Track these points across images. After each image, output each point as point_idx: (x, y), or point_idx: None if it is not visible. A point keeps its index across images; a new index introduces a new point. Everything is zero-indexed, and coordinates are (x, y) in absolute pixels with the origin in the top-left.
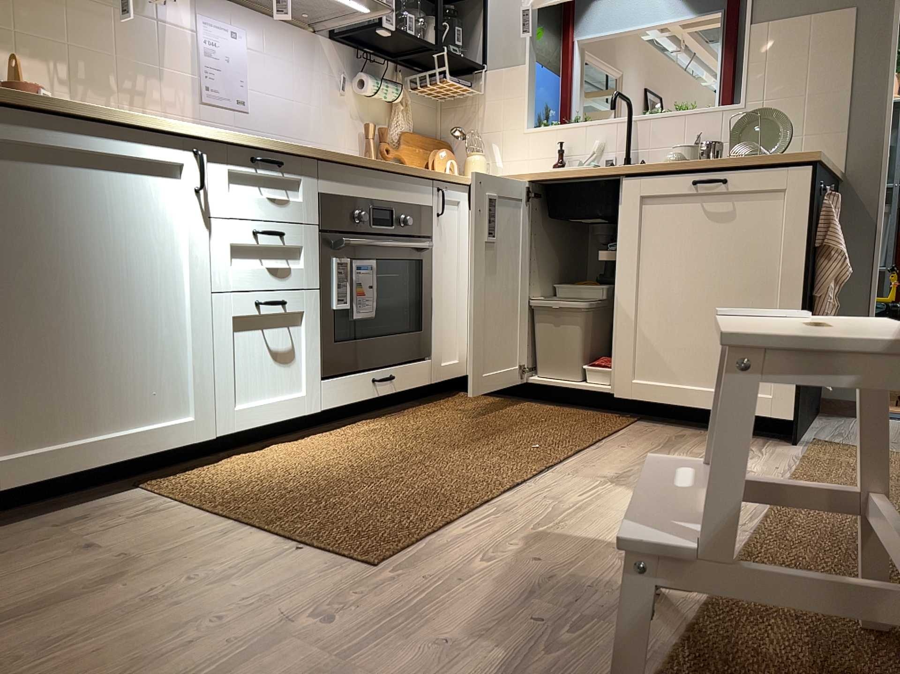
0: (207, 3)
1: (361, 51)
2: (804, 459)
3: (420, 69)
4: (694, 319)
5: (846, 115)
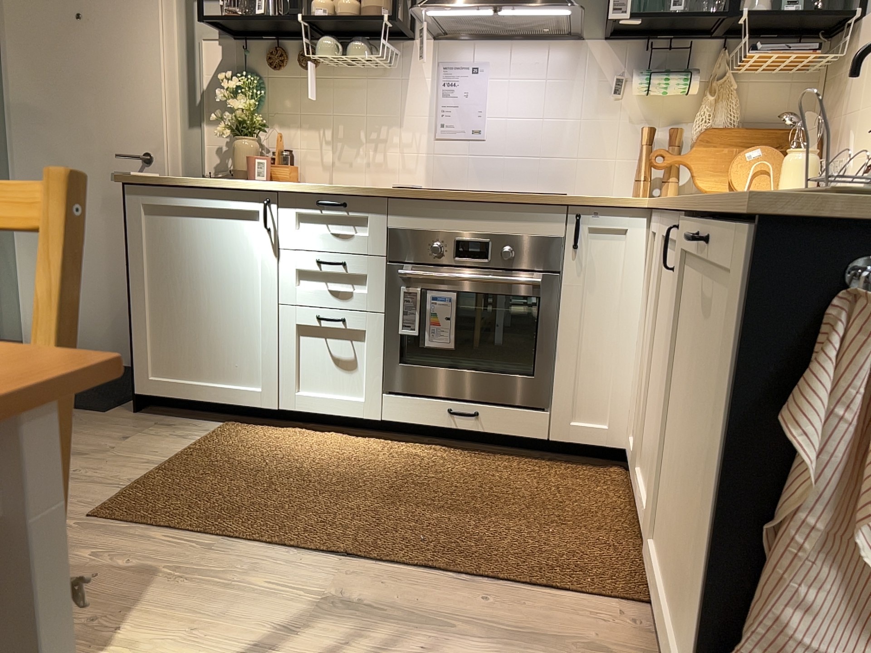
0: (446, 47)
1: (653, 39)
2: None
3: (767, 35)
4: (685, 489)
5: None
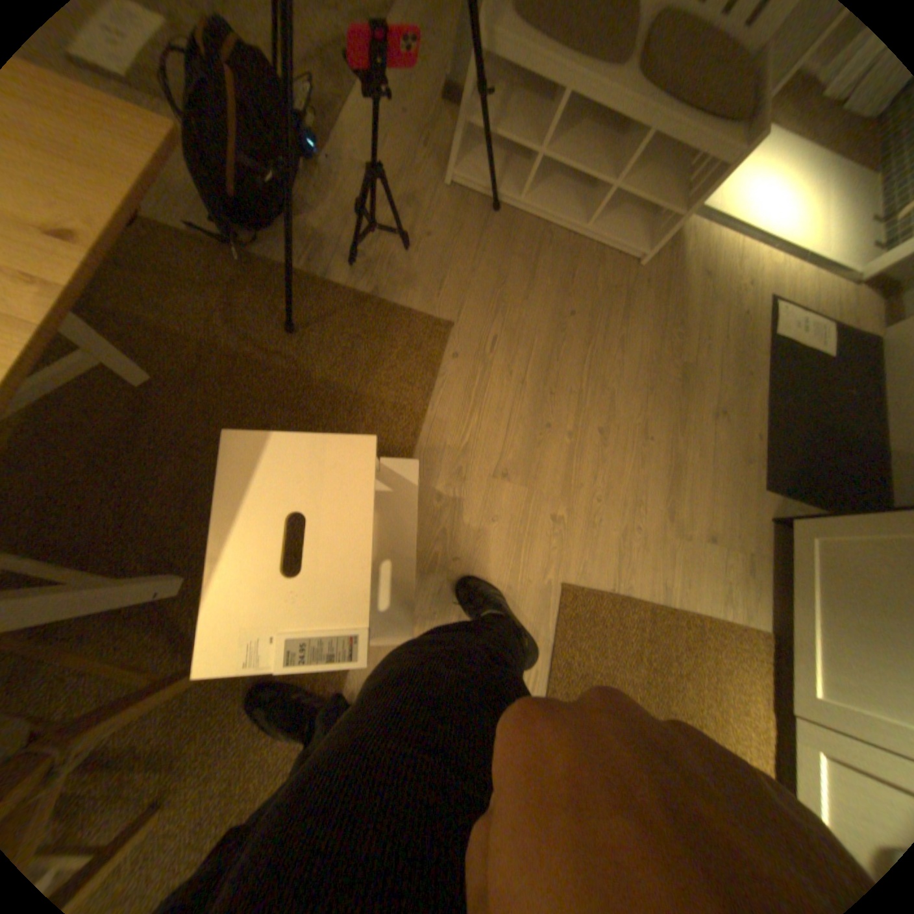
0: None
1: None
2: None
3: None
4: None
5: None
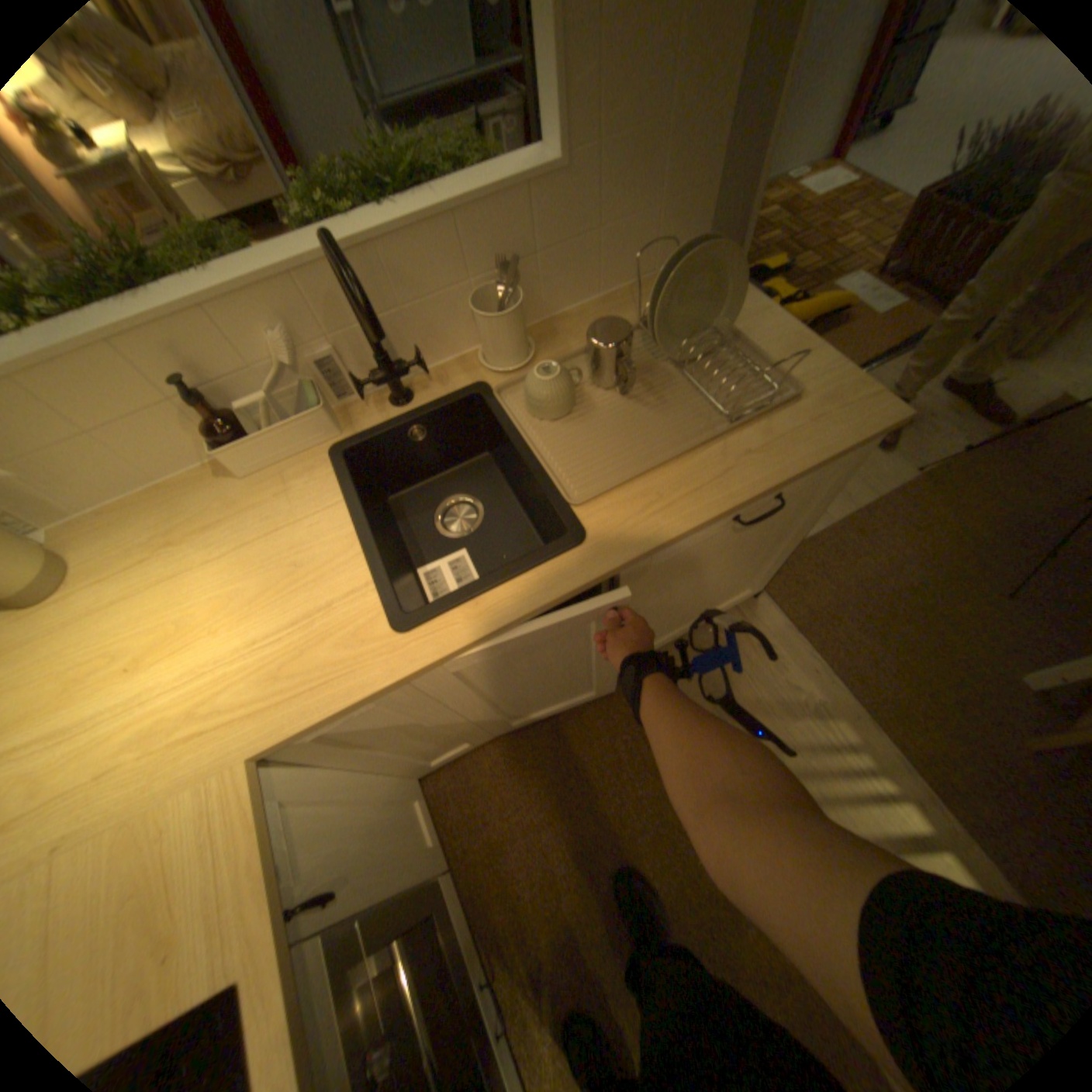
0: None
1: None
2: (805, 634)
3: None
4: (695, 600)
5: (727, 138)
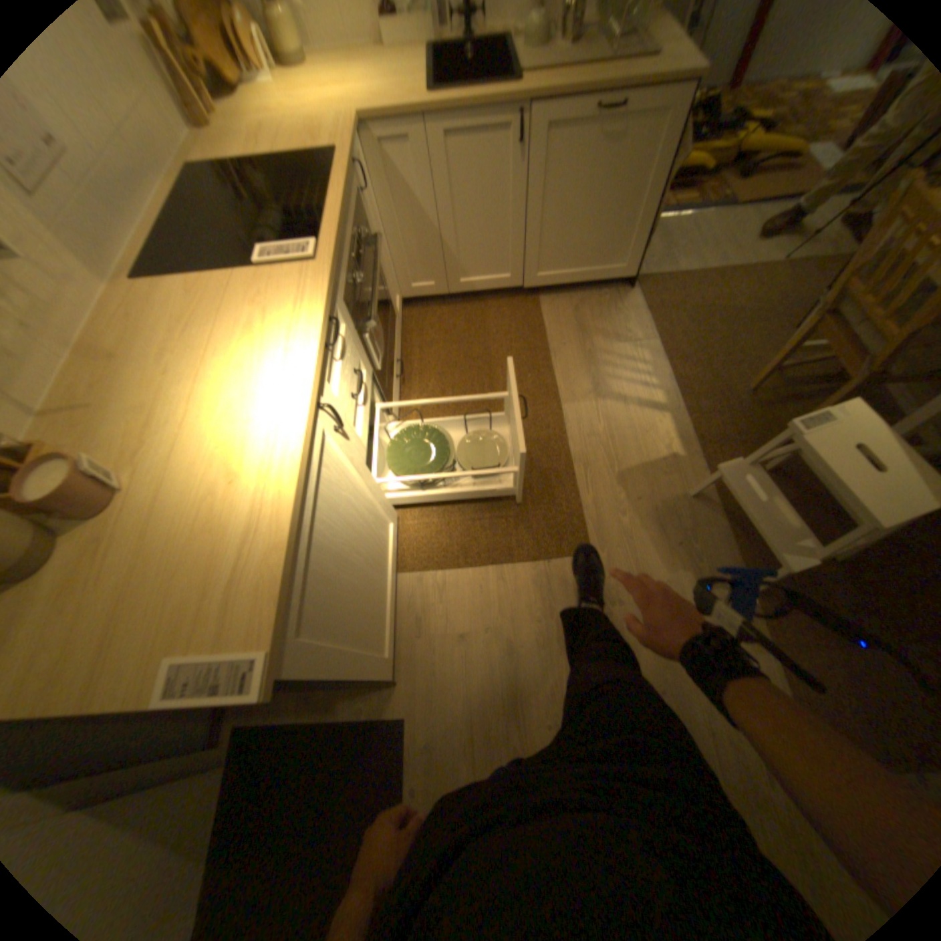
0: None
1: None
2: (651, 309)
3: None
4: (583, 225)
5: None
